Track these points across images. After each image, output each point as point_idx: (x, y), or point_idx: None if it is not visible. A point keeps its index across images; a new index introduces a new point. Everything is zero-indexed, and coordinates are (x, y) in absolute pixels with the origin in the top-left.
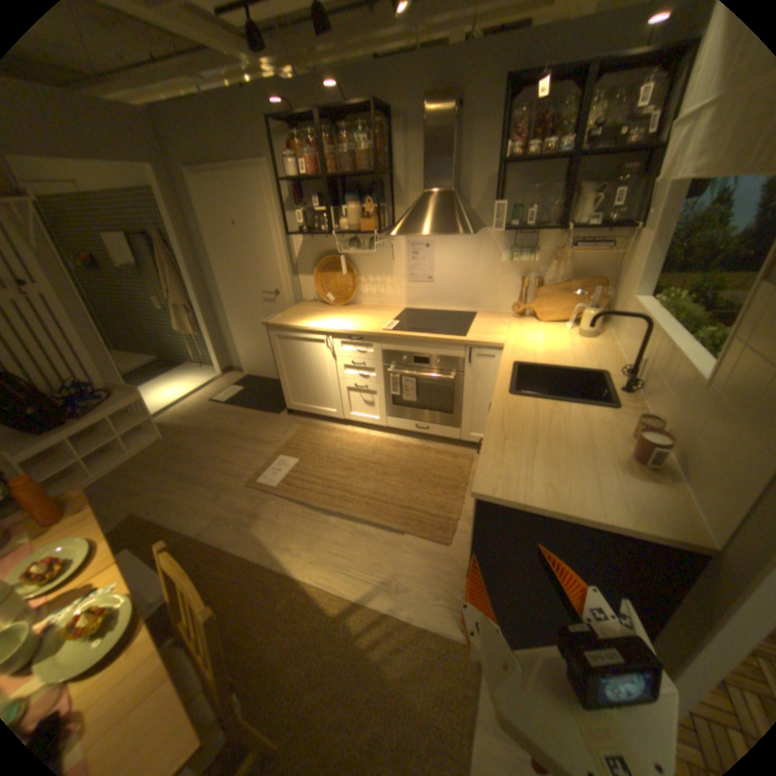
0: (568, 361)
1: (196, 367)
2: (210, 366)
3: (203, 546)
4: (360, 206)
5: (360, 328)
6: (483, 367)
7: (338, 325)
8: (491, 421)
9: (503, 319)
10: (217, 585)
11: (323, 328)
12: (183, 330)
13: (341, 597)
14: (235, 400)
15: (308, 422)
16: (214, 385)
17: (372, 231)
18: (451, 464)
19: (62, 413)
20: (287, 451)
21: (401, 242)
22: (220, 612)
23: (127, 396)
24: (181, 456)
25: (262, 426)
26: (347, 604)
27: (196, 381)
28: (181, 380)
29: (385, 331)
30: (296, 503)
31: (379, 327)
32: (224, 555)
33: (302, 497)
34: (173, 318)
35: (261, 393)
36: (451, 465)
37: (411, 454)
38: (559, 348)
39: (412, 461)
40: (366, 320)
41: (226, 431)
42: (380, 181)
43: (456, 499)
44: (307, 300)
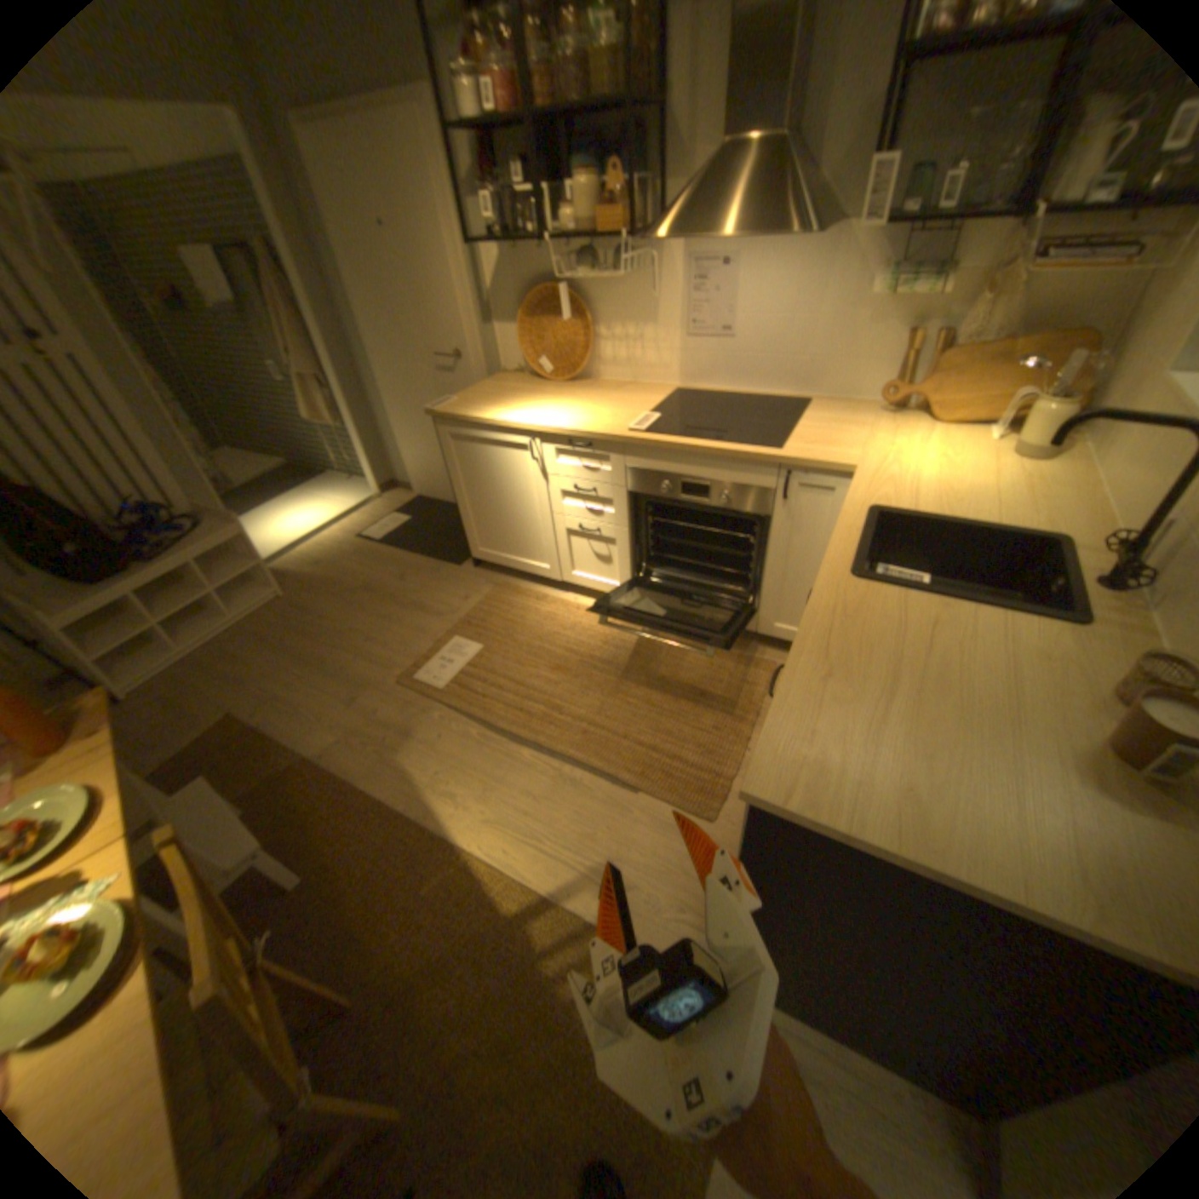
0: (987, 509)
1: (344, 479)
2: (364, 479)
3: (325, 775)
4: (601, 180)
5: (590, 426)
6: (811, 508)
7: (552, 418)
8: (806, 632)
9: (863, 414)
10: (340, 839)
11: (525, 423)
12: (320, 418)
13: (525, 885)
14: (396, 538)
15: (506, 582)
16: (368, 511)
17: (623, 232)
18: (736, 674)
19: (128, 551)
20: (467, 629)
21: (677, 255)
22: (340, 884)
23: (223, 526)
24: (307, 626)
25: (433, 584)
26: (534, 897)
27: (342, 503)
28: (320, 499)
29: (634, 432)
30: (471, 719)
31: (625, 424)
32: (354, 792)
33: (482, 710)
34: (304, 396)
35: (438, 527)
36: (736, 676)
37: (668, 651)
38: (971, 480)
39: (669, 663)
40: (602, 410)
41: (377, 588)
42: (640, 121)
43: (736, 738)
44: (507, 370)
